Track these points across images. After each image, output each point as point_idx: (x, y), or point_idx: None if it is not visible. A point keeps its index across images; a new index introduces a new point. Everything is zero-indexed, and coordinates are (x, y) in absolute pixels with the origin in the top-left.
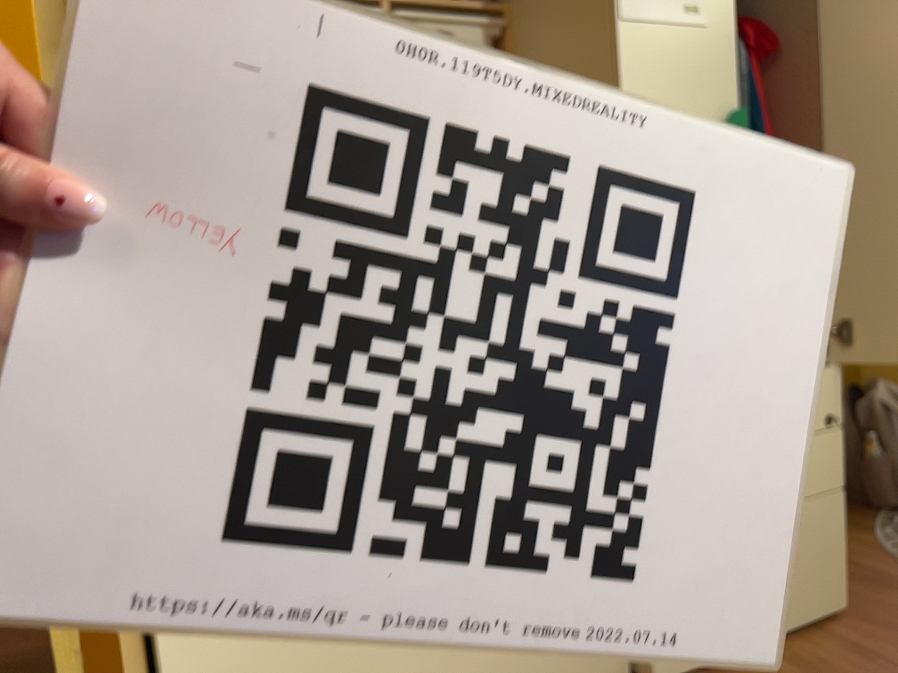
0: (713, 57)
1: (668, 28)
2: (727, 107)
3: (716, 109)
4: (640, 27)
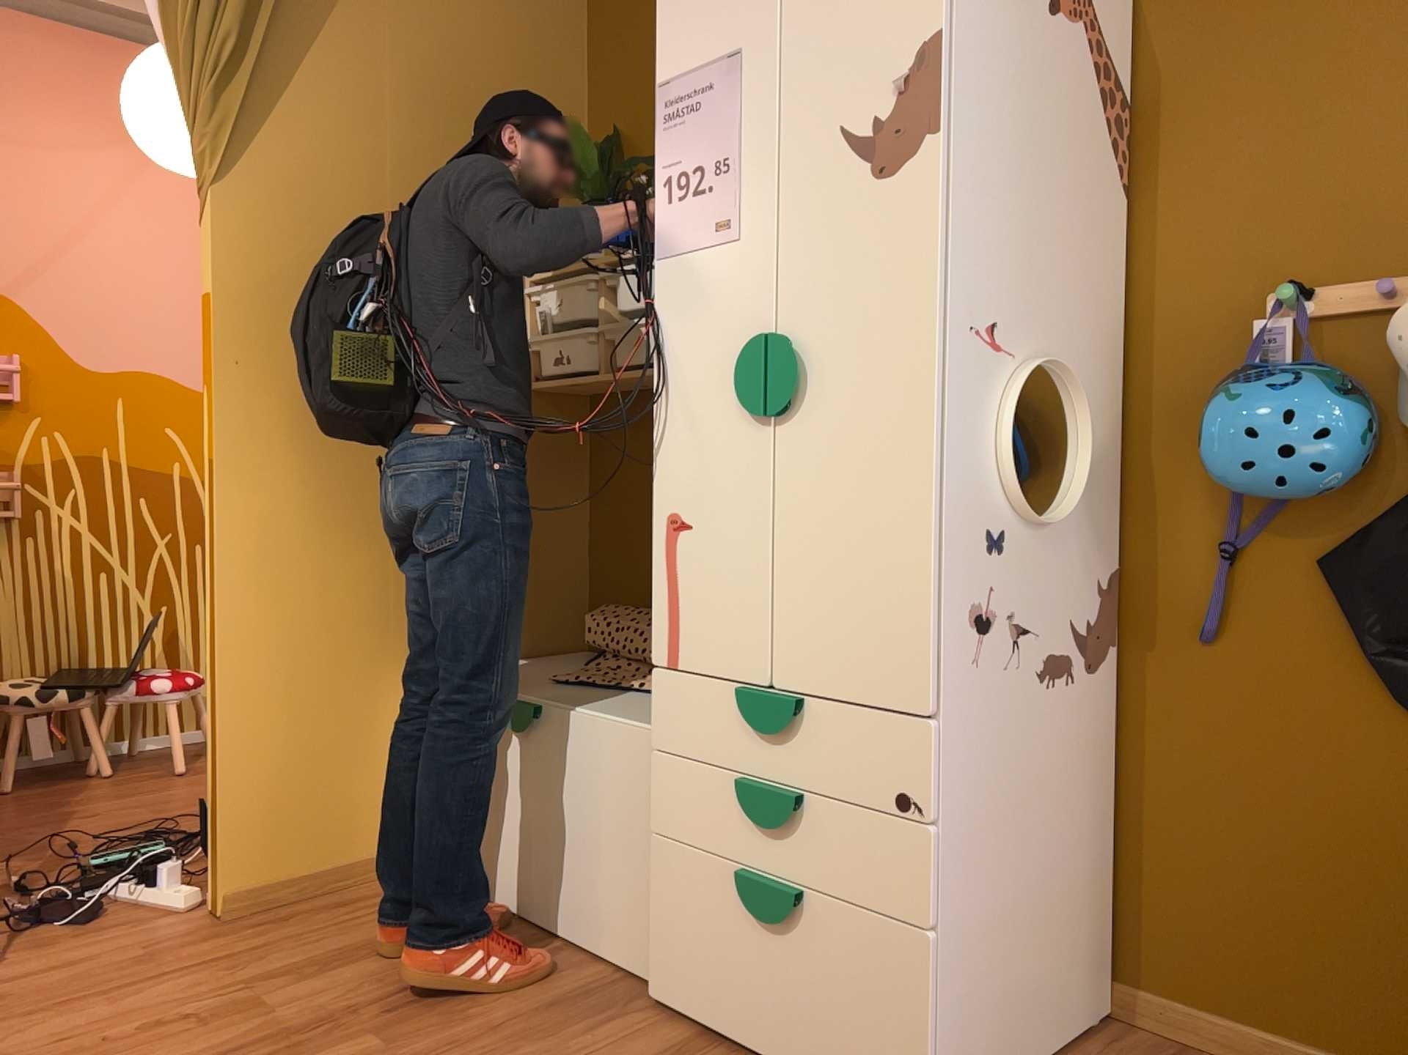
0: (743, 276)
1: (696, 256)
2: (756, 333)
3: (742, 338)
4: (671, 262)
